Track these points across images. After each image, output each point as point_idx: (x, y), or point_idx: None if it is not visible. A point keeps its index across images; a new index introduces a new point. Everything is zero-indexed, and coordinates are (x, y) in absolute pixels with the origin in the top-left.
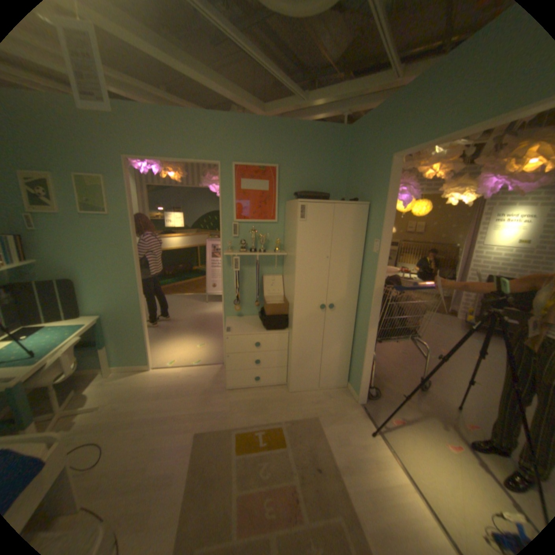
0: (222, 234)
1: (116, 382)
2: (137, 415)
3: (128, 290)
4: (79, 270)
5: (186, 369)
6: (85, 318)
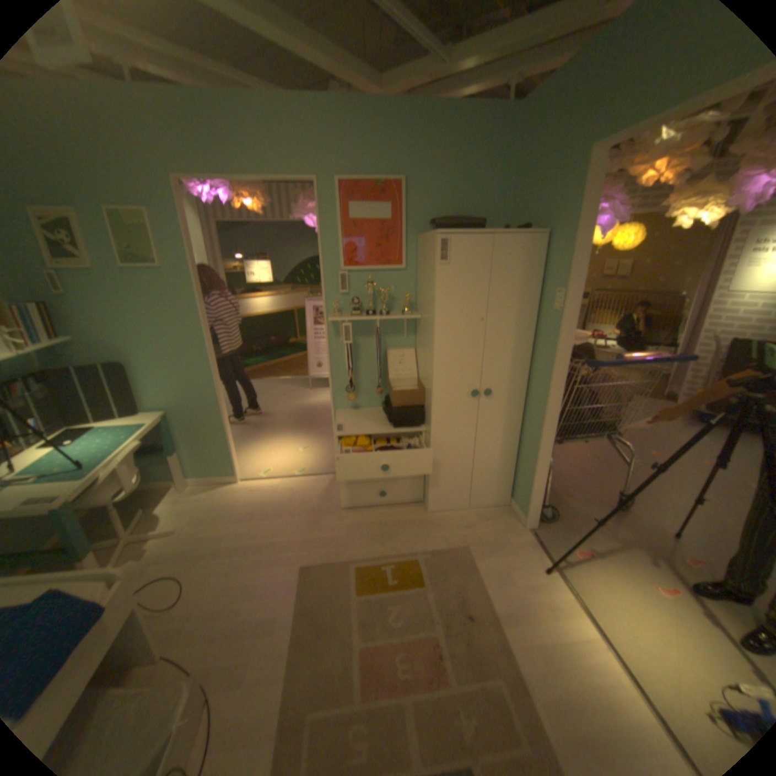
0: (324, 291)
1: (195, 500)
2: (225, 542)
3: (199, 376)
4: (130, 350)
5: (286, 482)
6: (146, 416)
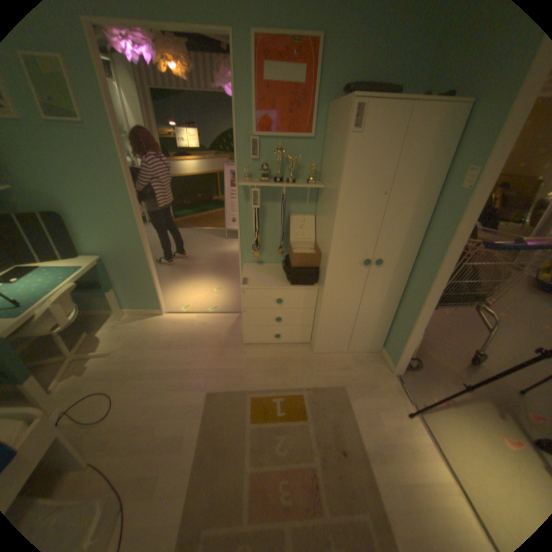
0: (237, 155)
1: (129, 326)
2: (149, 364)
3: (127, 227)
4: (66, 200)
5: (202, 316)
6: (85, 258)
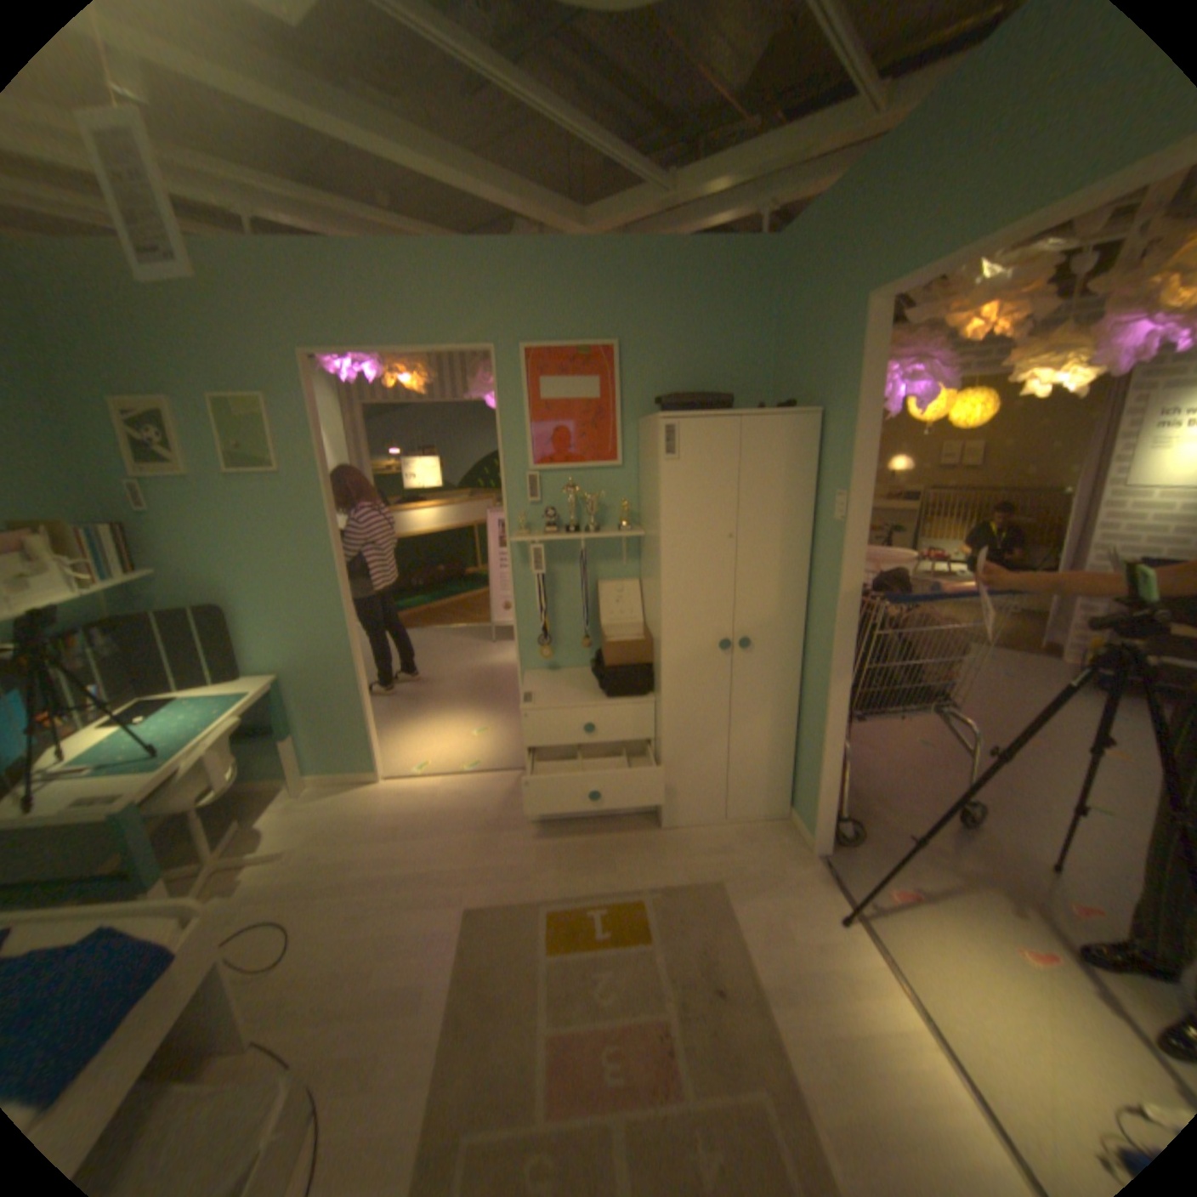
0: (506, 499)
1: (316, 807)
2: (355, 870)
3: (328, 623)
4: (234, 587)
5: (451, 781)
6: (251, 681)
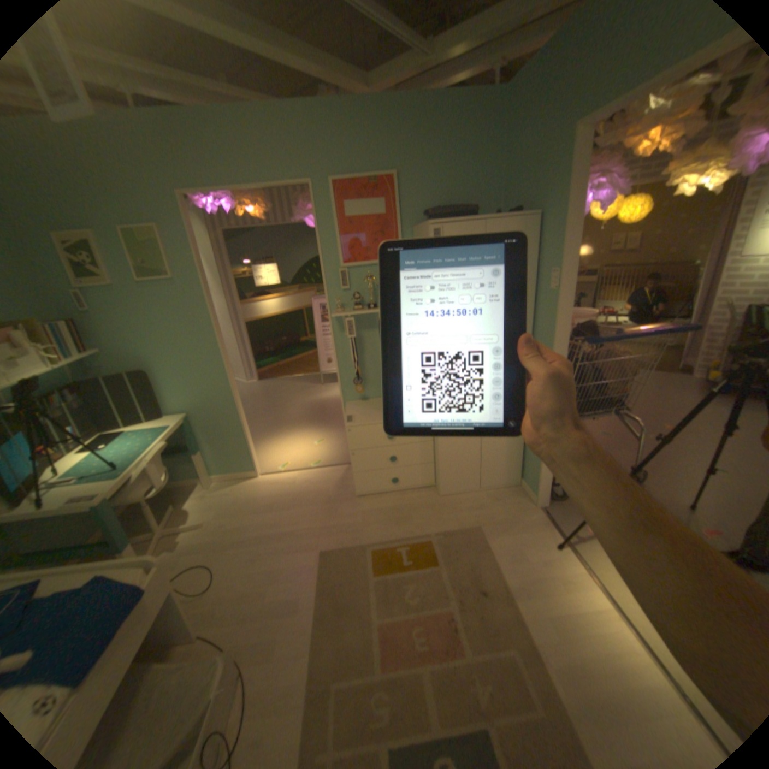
0: (326, 288)
1: (220, 494)
2: (249, 531)
3: (215, 377)
4: (151, 357)
5: (303, 473)
6: (170, 418)
